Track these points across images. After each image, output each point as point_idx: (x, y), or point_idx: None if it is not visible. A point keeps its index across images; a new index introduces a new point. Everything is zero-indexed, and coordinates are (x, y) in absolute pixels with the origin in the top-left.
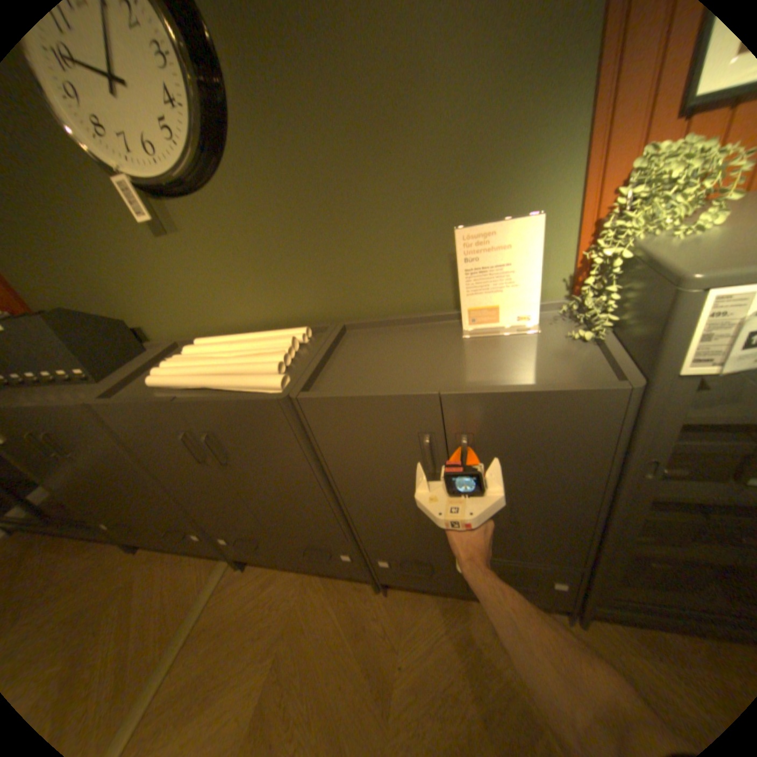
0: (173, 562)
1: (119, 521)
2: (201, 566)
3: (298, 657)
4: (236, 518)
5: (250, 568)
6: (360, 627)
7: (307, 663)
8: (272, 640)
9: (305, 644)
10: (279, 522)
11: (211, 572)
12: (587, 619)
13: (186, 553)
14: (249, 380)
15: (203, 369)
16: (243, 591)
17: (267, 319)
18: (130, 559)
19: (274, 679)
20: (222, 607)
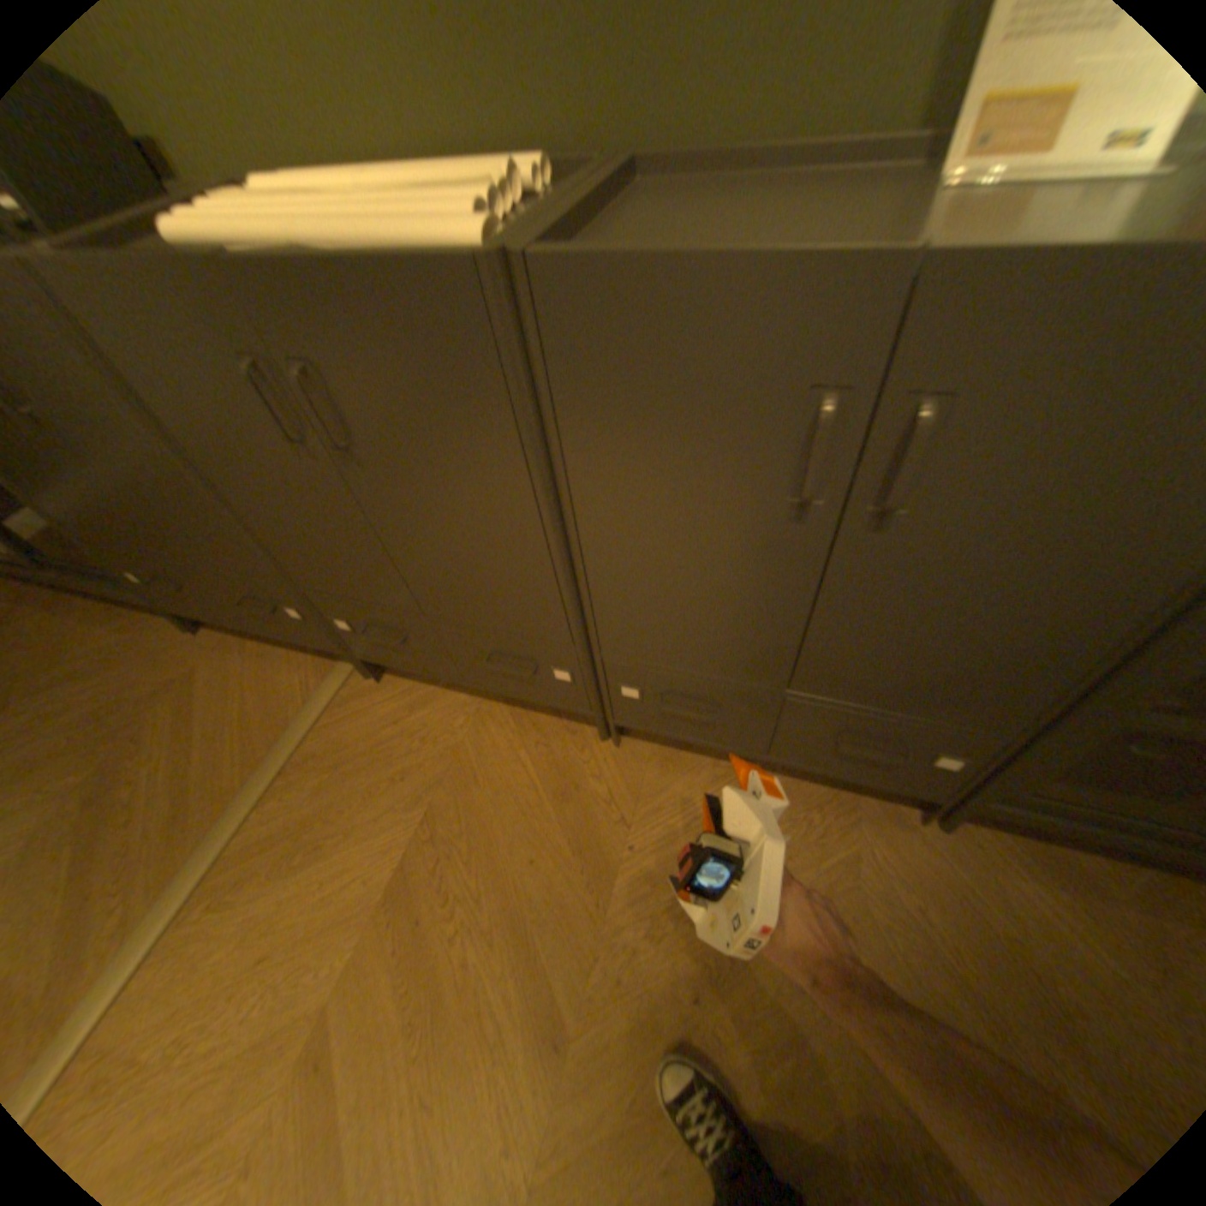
0: (262, 653)
1: (158, 569)
2: (309, 665)
3: (467, 811)
4: (369, 578)
5: (392, 678)
6: (572, 782)
7: (481, 821)
8: (426, 784)
9: (479, 794)
10: (450, 594)
11: (327, 676)
12: (964, 817)
13: (282, 640)
14: (403, 222)
15: (293, 210)
16: (380, 709)
17: (447, 136)
18: (190, 641)
19: (427, 836)
20: (344, 728)
